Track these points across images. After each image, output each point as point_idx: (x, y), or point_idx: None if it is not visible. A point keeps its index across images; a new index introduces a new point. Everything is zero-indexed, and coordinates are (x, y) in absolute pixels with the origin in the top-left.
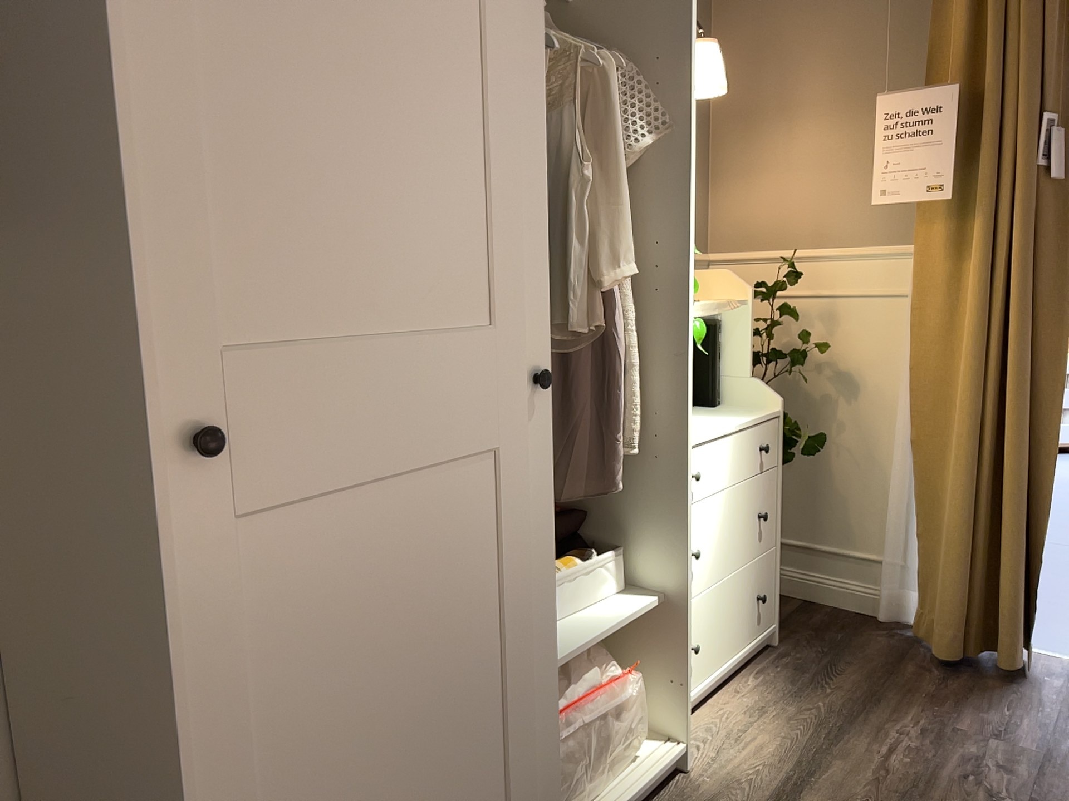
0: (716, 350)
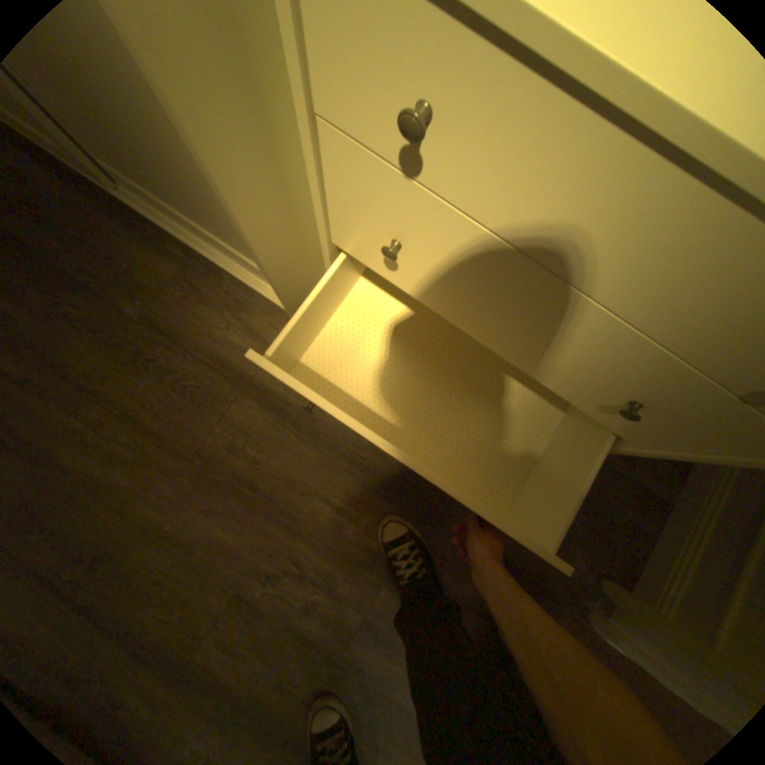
0: None
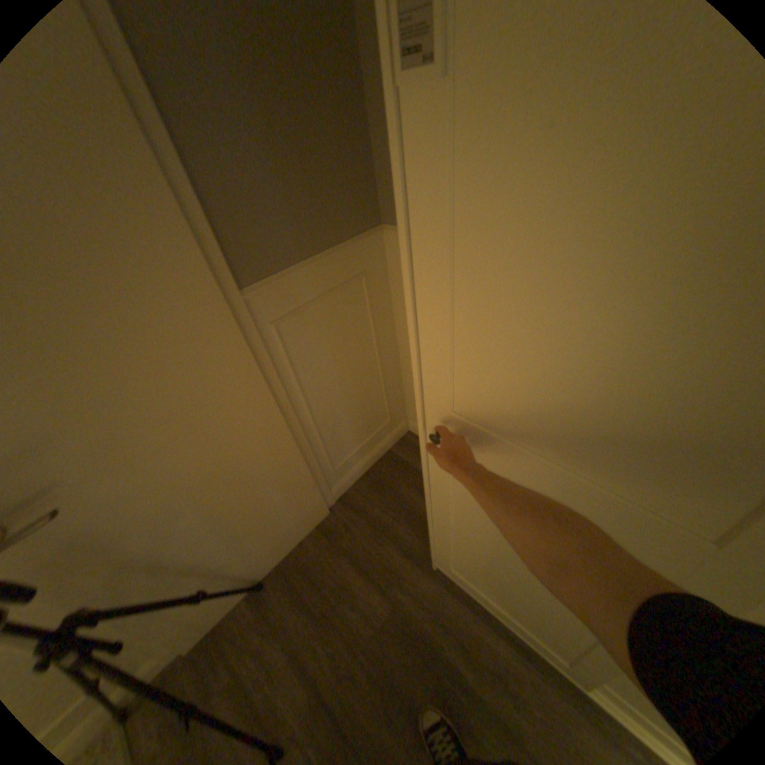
0: None
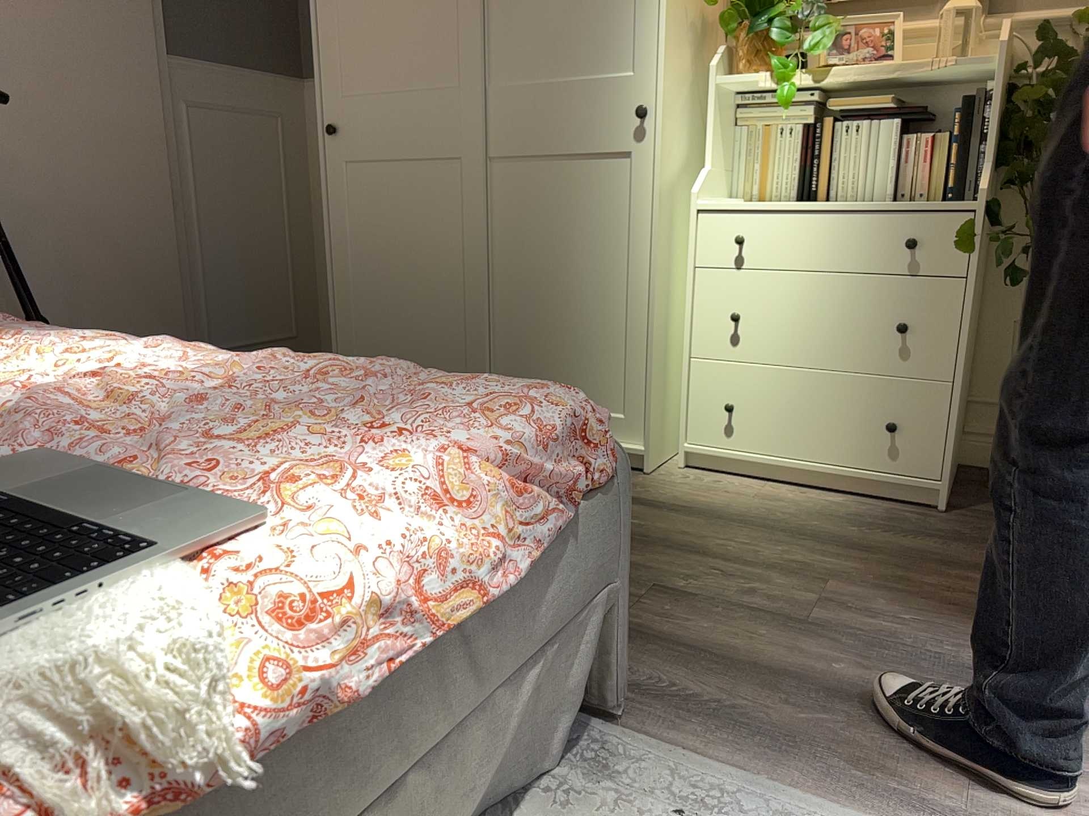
0: (986, 127)
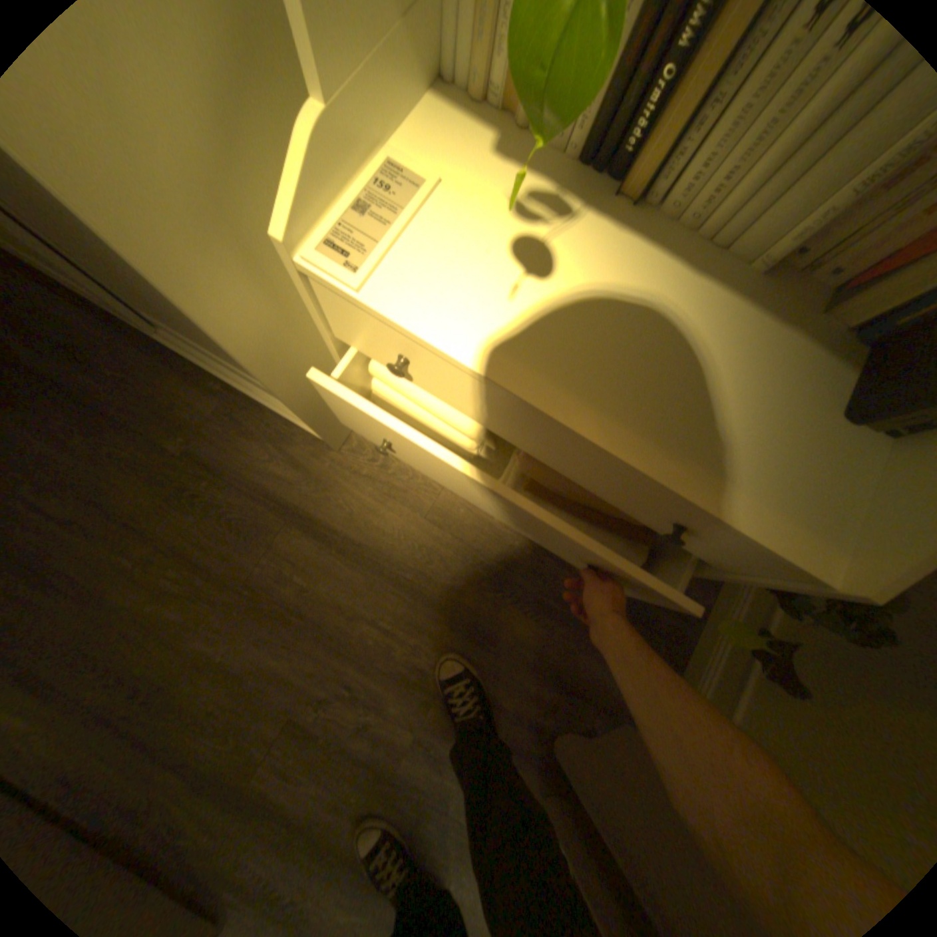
0: None
